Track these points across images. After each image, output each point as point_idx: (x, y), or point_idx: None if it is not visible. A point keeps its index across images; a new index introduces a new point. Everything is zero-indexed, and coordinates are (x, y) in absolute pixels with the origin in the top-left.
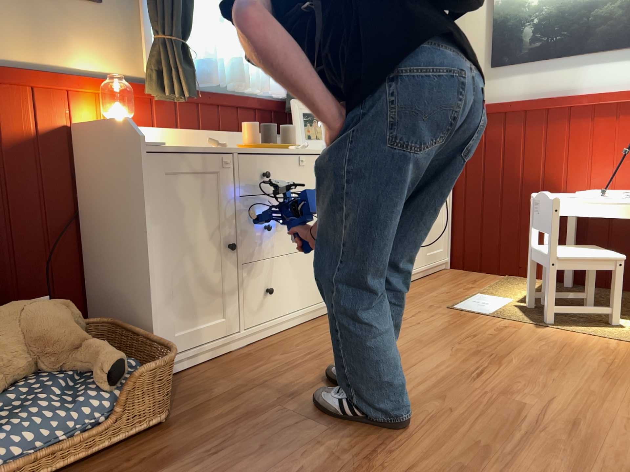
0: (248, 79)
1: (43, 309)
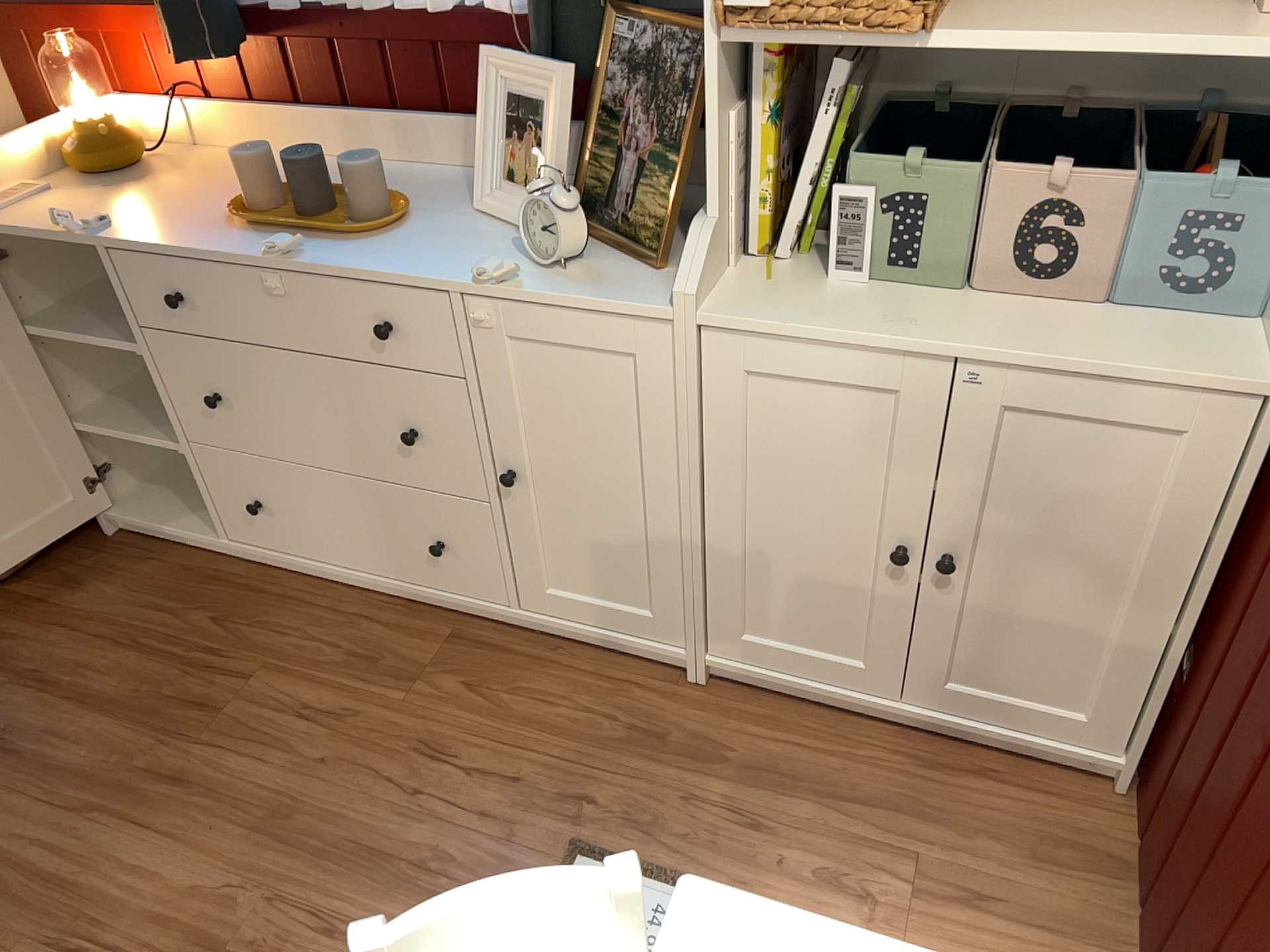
0: None
1: None
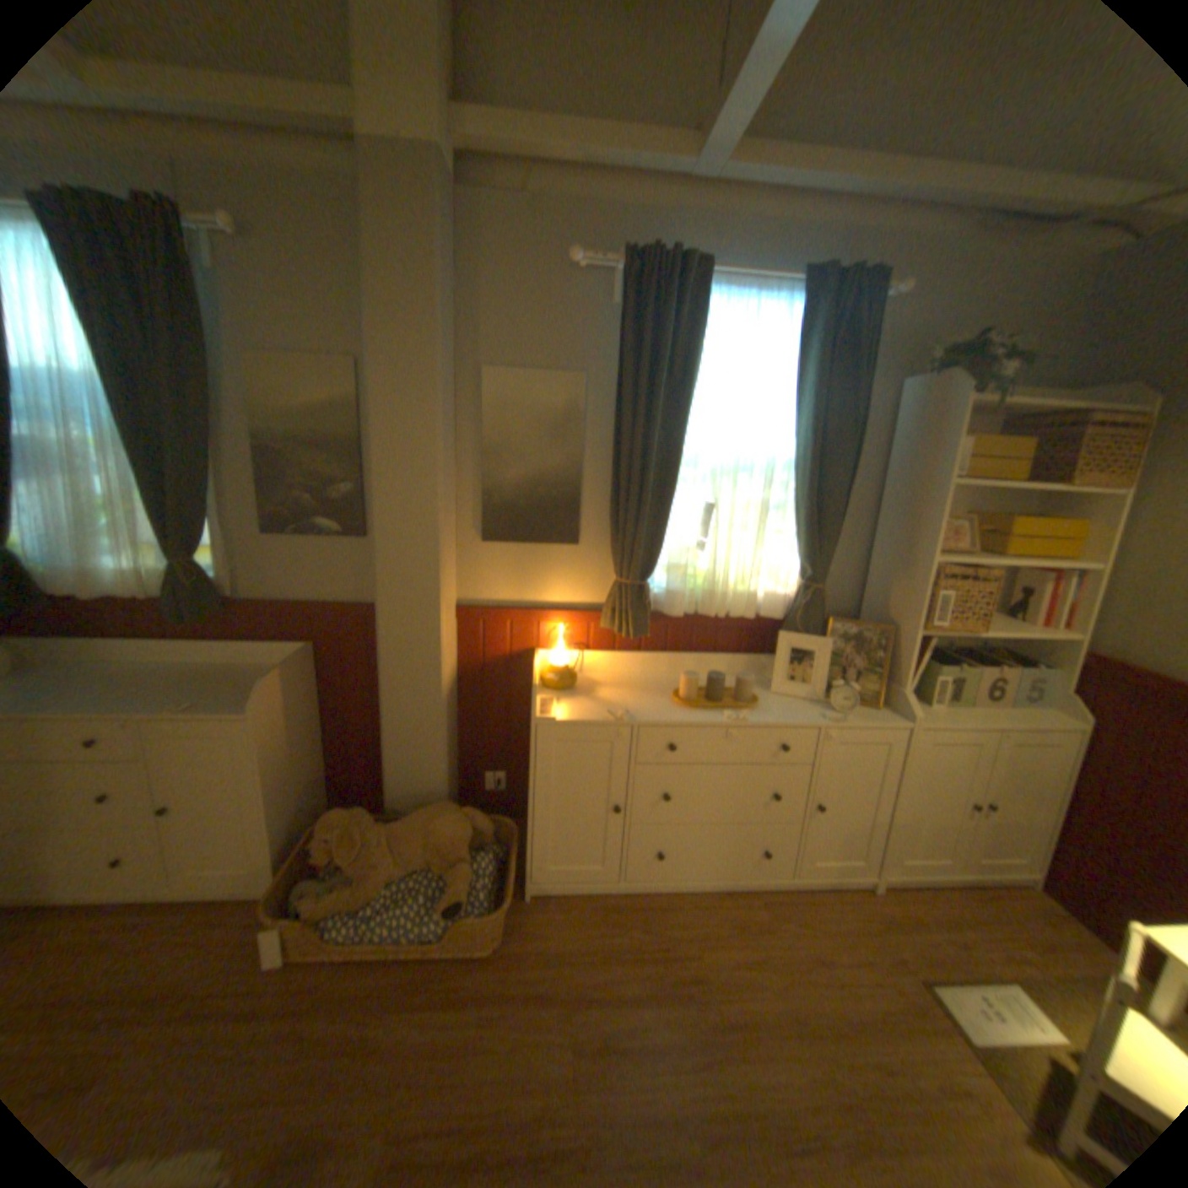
0: (731, 601)
1: (445, 825)
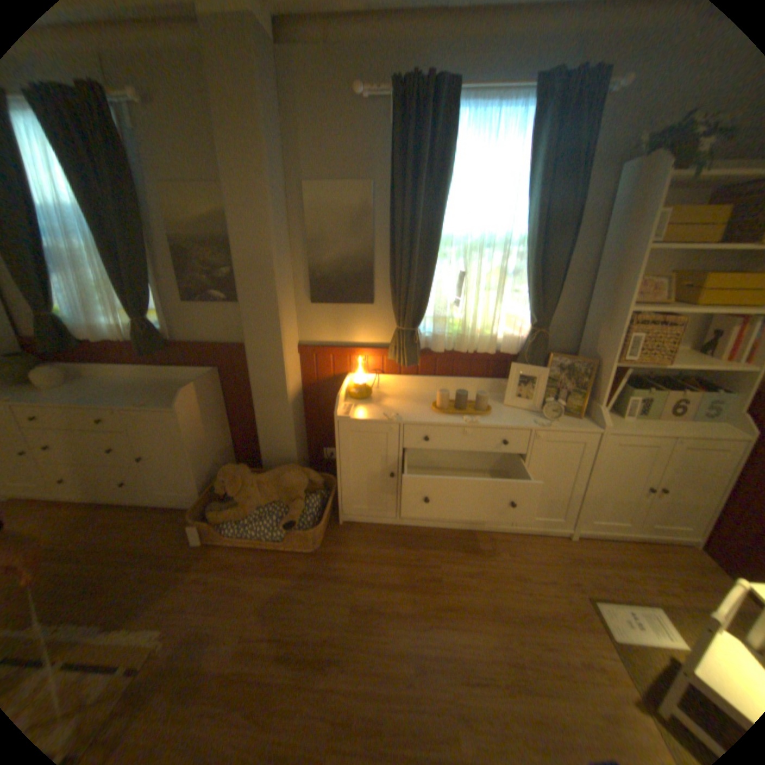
0: (480, 341)
1: (290, 477)
